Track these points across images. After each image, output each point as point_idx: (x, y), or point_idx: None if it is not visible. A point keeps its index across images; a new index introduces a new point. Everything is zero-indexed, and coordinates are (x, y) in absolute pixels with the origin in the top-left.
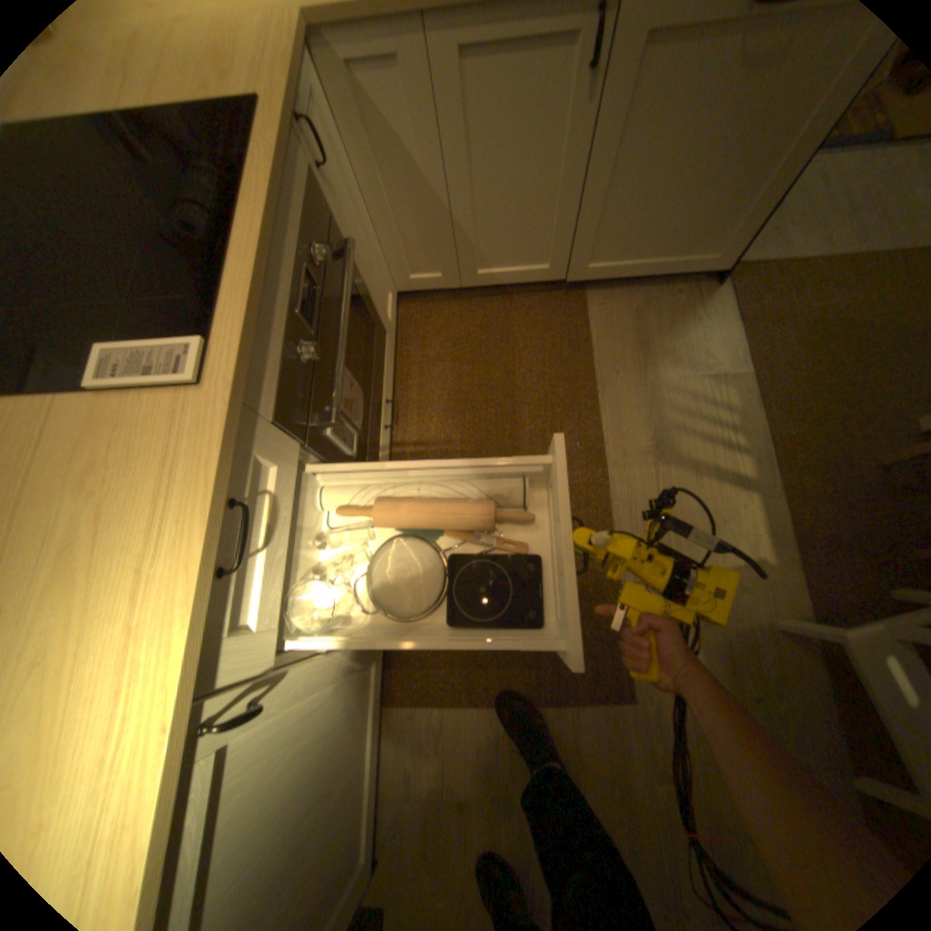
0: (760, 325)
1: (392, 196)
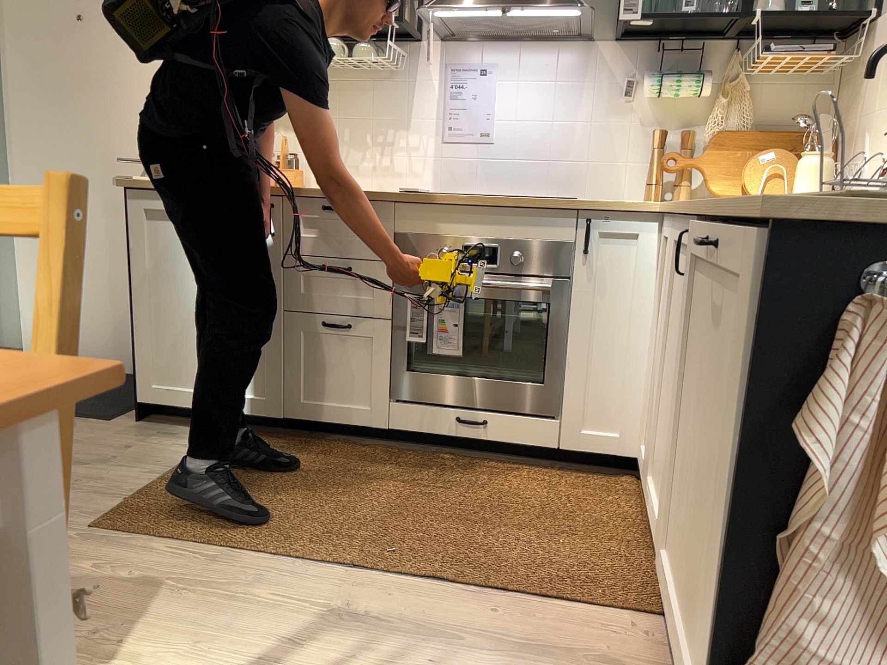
0: None
1: (658, 349)
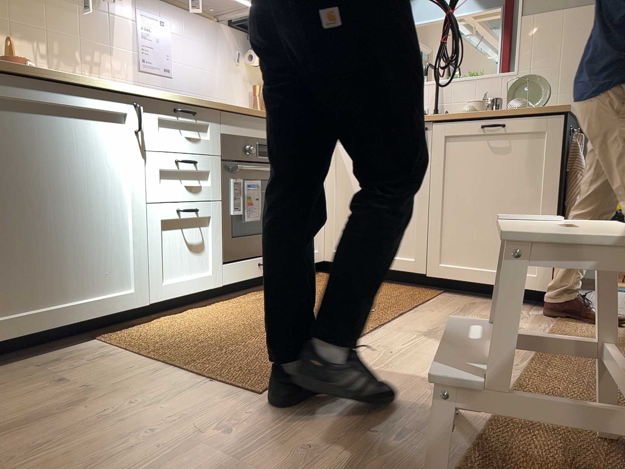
0: (571, 323)
1: (339, 196)
